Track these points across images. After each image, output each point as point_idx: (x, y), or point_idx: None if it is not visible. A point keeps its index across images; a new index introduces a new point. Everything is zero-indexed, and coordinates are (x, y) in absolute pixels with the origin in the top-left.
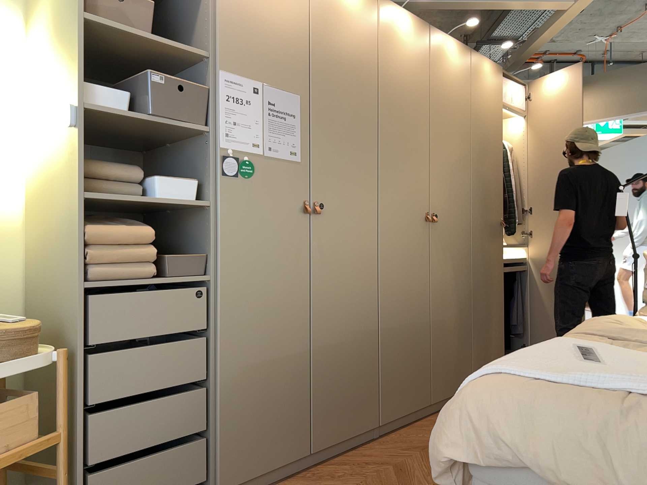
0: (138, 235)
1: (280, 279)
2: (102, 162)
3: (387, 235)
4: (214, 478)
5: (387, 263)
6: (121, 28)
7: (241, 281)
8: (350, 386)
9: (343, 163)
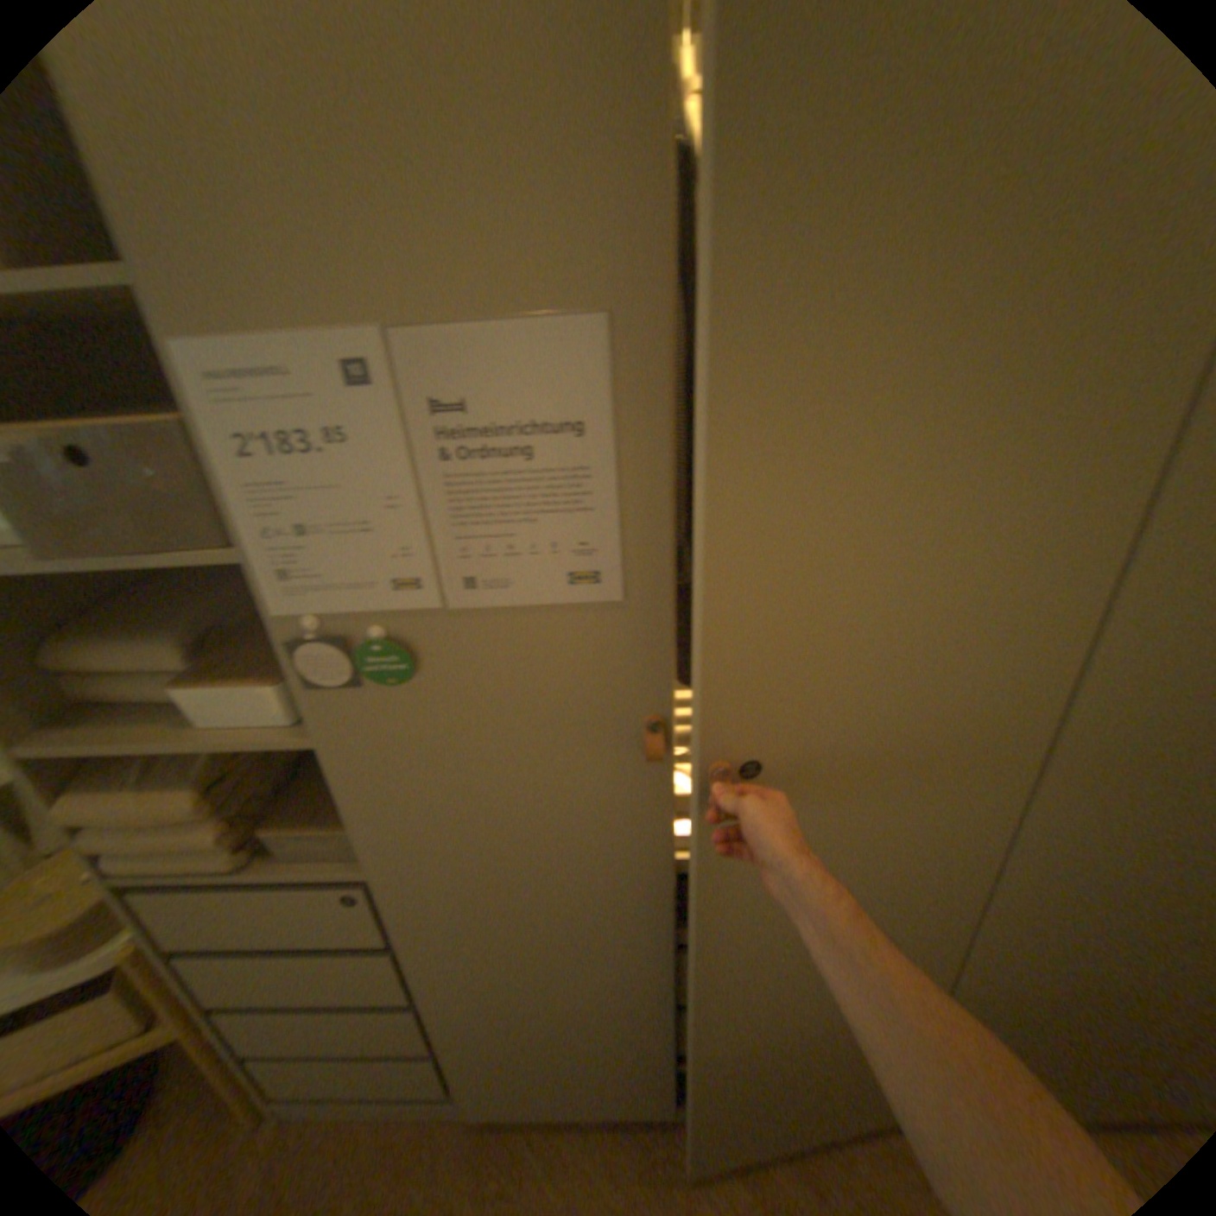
0: (161, 816)
1: (566, 892)
2: (103, 637)
3: (1086, 791)
4: (460, 1103)
5: (1052, 864)
6: None
7: (446, 895)
8: (808, 1063)
9: (870, 571)
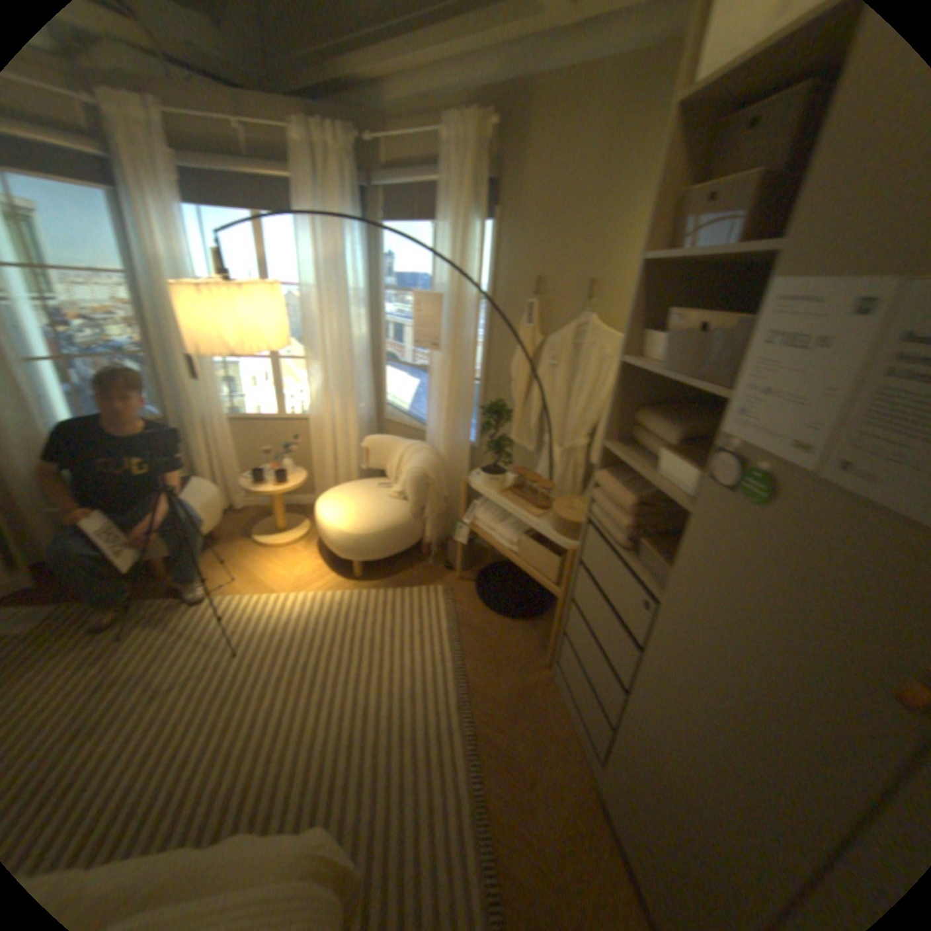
0: (620, 500)
1: (753, 732)
2: (660, 416)
3: None
4: (605, 776)
5: None
6: (704, 242)
7: (686, 650)
8: None
9: None
